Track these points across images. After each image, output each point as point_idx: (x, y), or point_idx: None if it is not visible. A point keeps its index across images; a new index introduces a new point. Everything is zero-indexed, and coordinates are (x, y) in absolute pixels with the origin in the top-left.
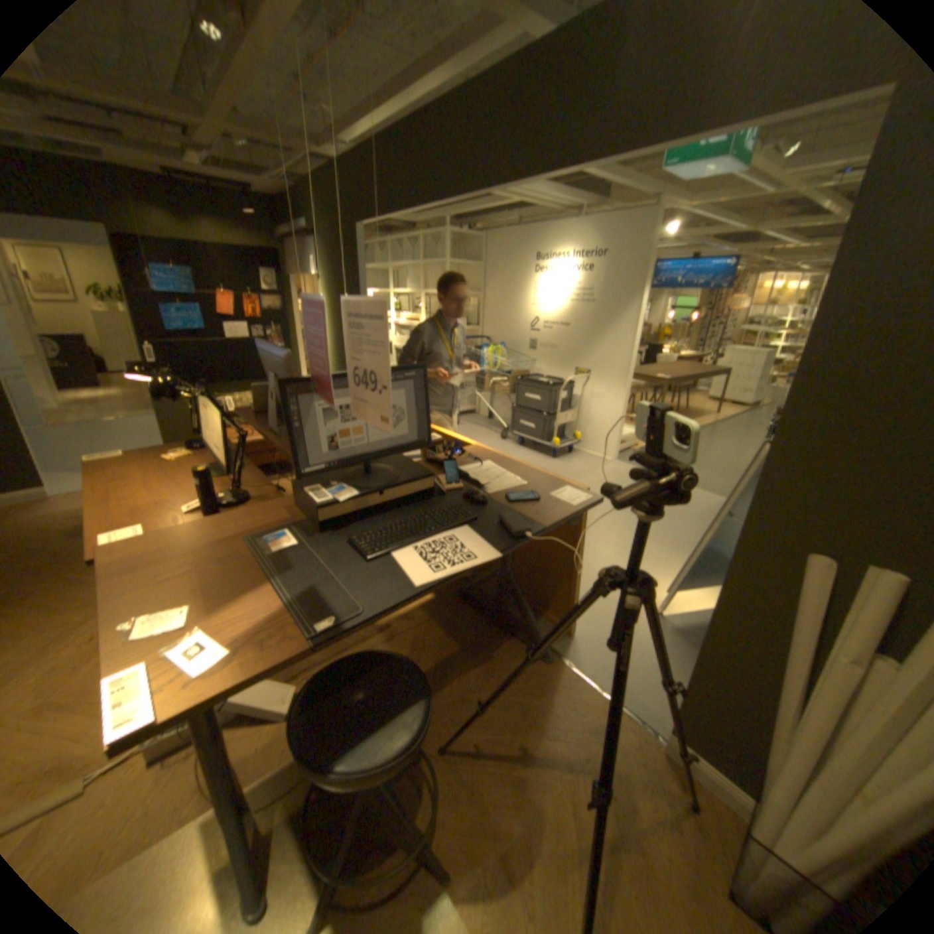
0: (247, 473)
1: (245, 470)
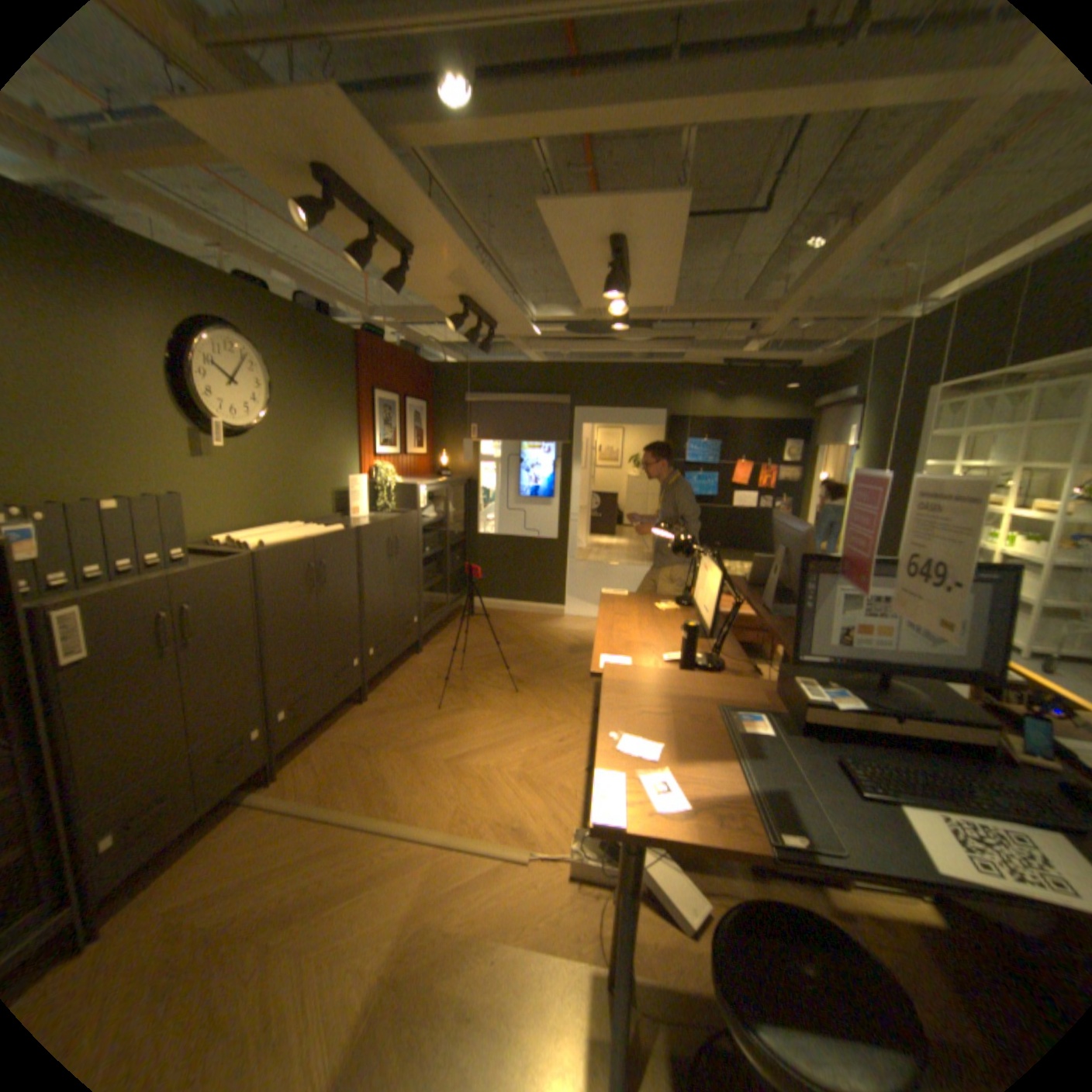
0: (728, 643)
1: (728, 640)
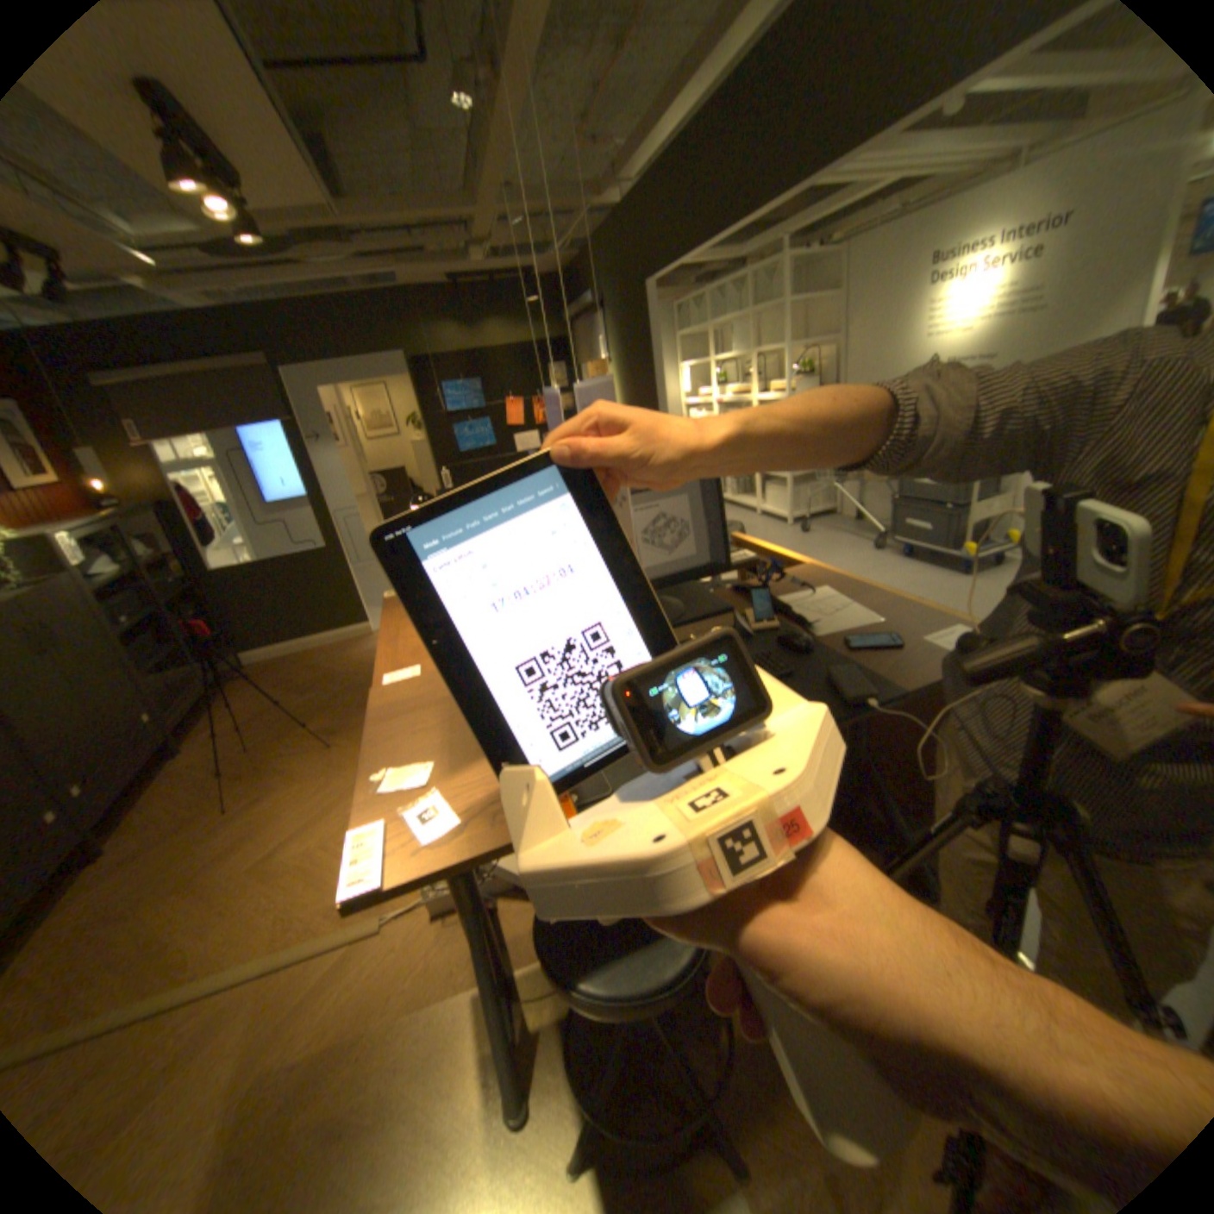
0: None
1: None
